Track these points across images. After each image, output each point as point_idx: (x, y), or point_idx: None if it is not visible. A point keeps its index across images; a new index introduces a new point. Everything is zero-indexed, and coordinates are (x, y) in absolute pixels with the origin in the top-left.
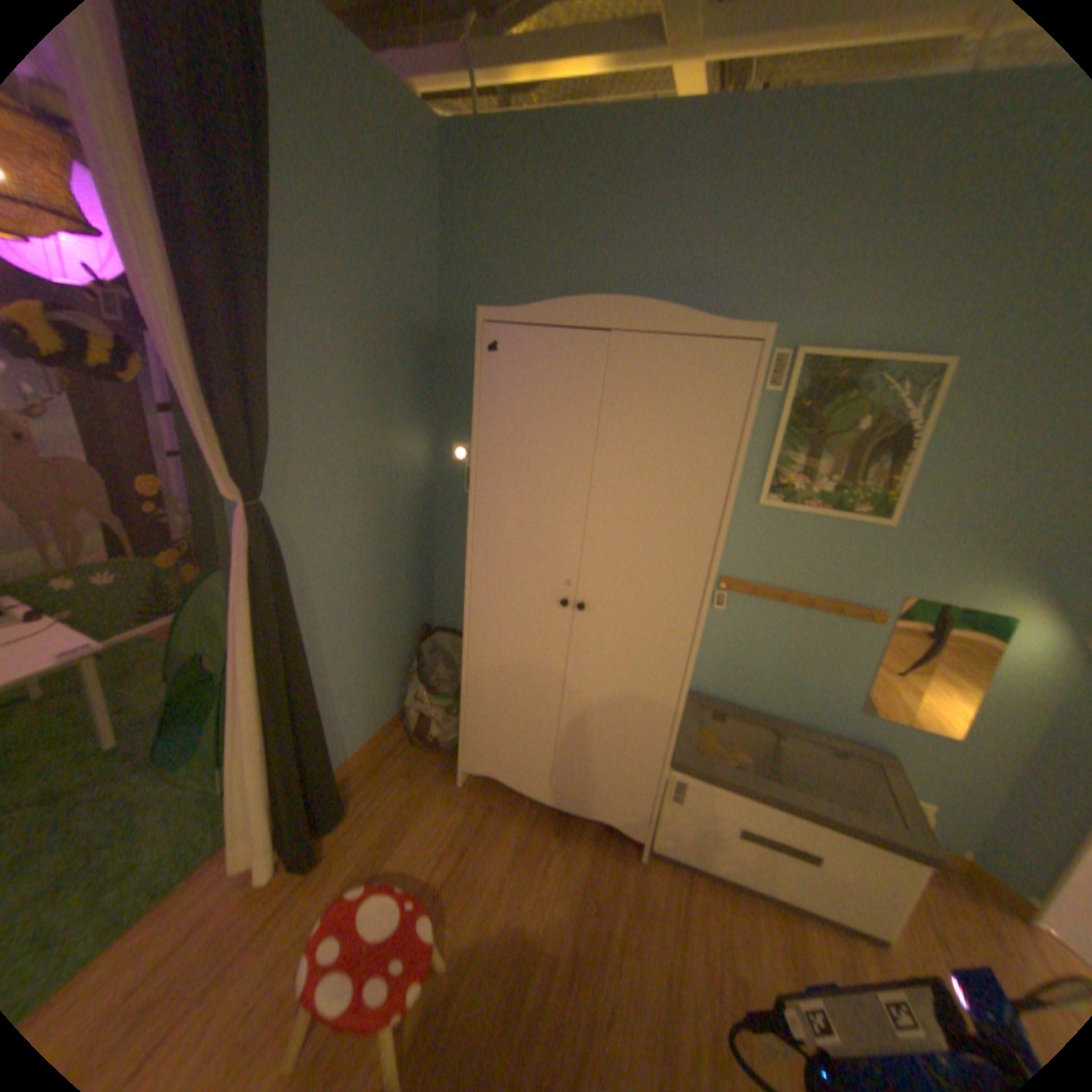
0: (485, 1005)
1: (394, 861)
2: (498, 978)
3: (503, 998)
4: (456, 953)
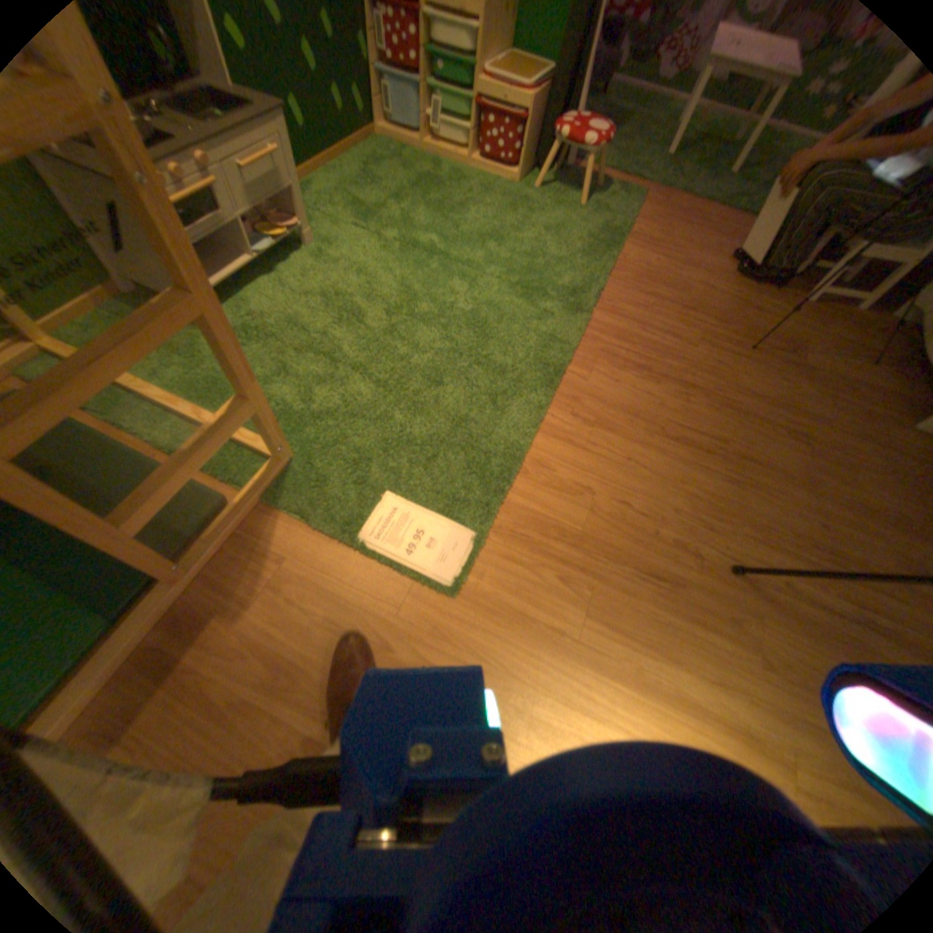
0: (756, 325)
1: (806, 288)
2: (772, 331)
3: (763, 333)
4: (774, 314)
